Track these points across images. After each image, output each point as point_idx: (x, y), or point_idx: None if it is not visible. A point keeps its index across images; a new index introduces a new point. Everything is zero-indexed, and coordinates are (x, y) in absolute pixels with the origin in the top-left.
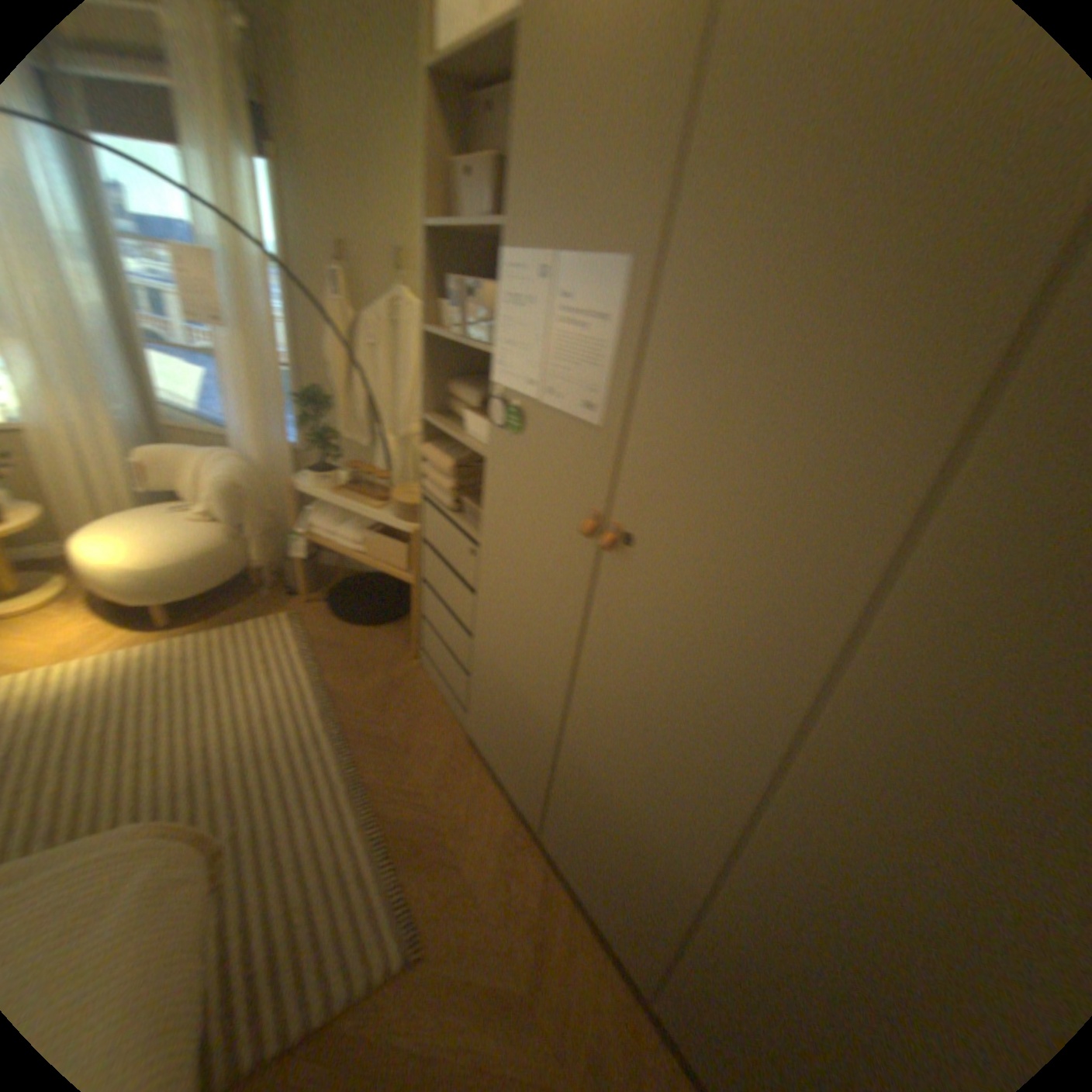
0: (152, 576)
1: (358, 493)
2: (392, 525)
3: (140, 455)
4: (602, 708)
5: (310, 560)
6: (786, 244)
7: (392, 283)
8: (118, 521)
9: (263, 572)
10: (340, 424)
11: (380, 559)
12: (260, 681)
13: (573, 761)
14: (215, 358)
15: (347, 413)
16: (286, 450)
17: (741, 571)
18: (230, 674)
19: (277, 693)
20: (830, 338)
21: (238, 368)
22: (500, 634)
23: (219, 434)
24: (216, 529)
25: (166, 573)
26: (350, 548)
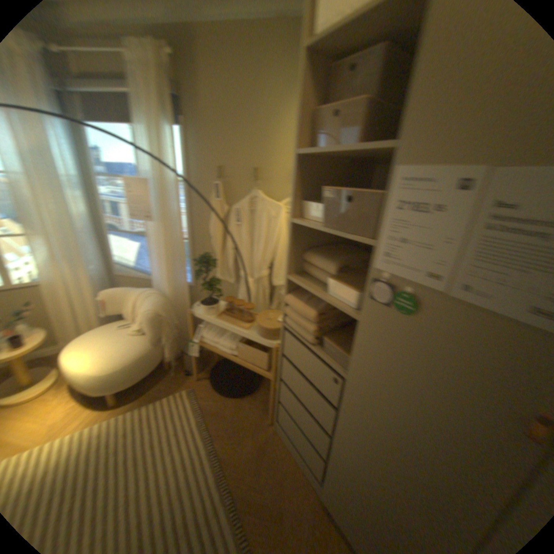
0: (108, 378)
1: (233, 317)
2: (259, 341)
3: (104, 295)
4: None
5: (200, 353)
6: None
7: (252, 188)
8: (89, 337)
9: (172, 361)
10: (218, 270)
11: (249, 360)
12: (174, 451)
13: None
14: (147, 236)
15: (222, 264)
16: (186, 287)
17: None
18: (155, 445)
19: (186, 462)
20: None
21: (160, 243)
22: (372, 456)
23: (147, 278)
24: (145, 339)
25: (117, 375)
26: (228, 352)
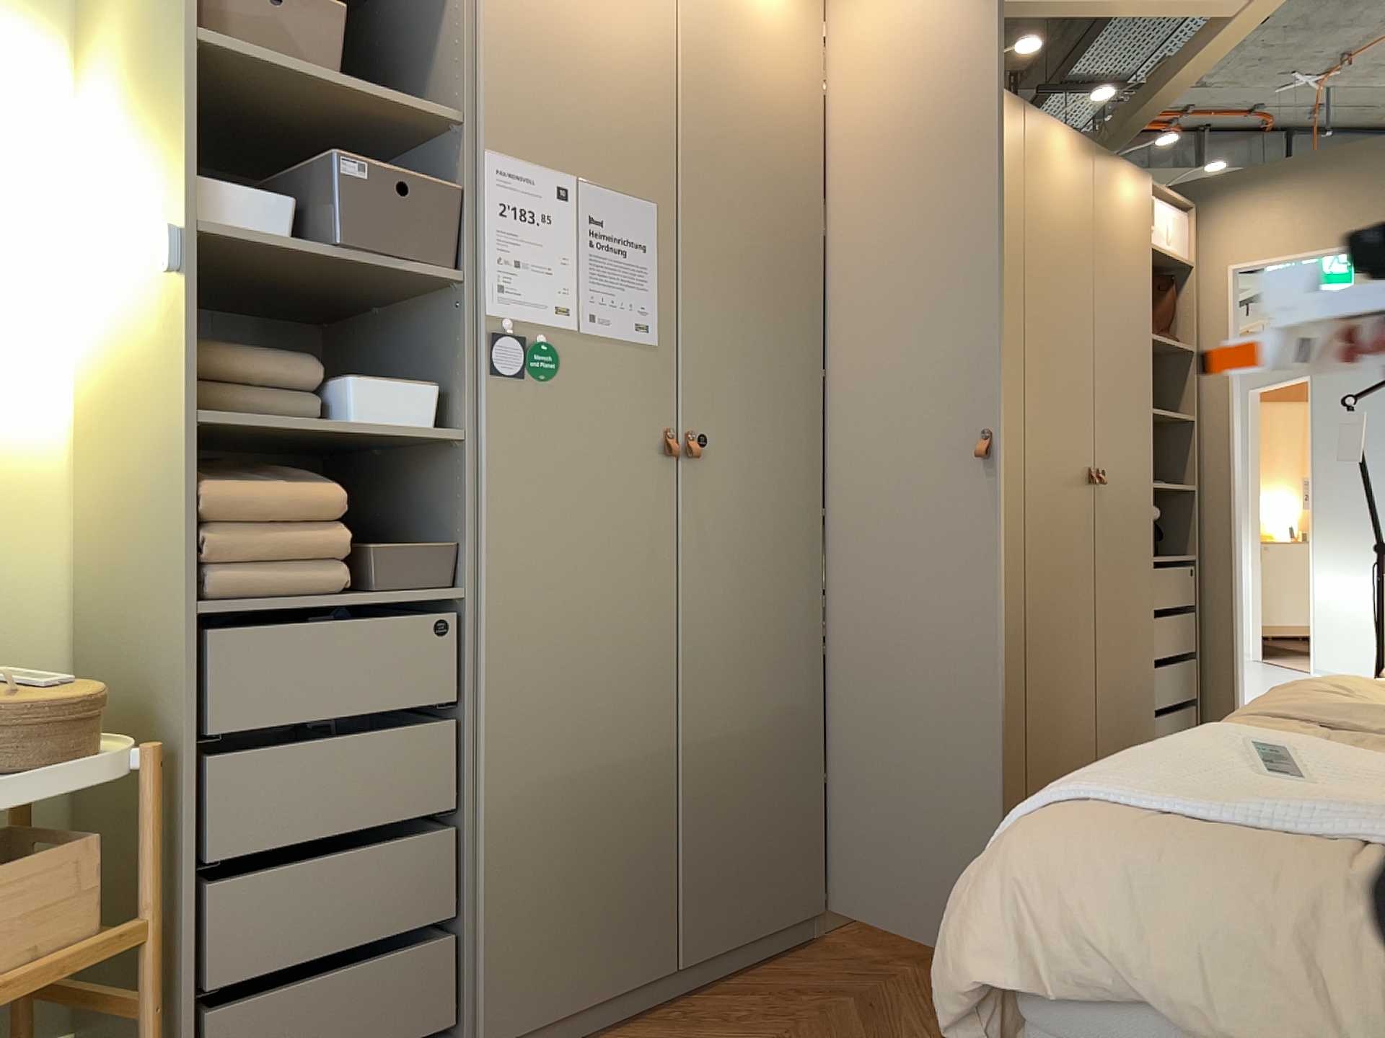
0: None
1: None
2: (67, 782)
3: None
4: (717, 635)
5: None
6: (748, 218)
7: None
8: None
9: None
10: None
11: (1, 955)
12: None
13: (701, 751)
14: None
15: None
16: None
17: (777, 417)
18: None
19: None
20: (777, 269)
21: None
22: (554, 705)
23: None
24: None
25: None
26: None
